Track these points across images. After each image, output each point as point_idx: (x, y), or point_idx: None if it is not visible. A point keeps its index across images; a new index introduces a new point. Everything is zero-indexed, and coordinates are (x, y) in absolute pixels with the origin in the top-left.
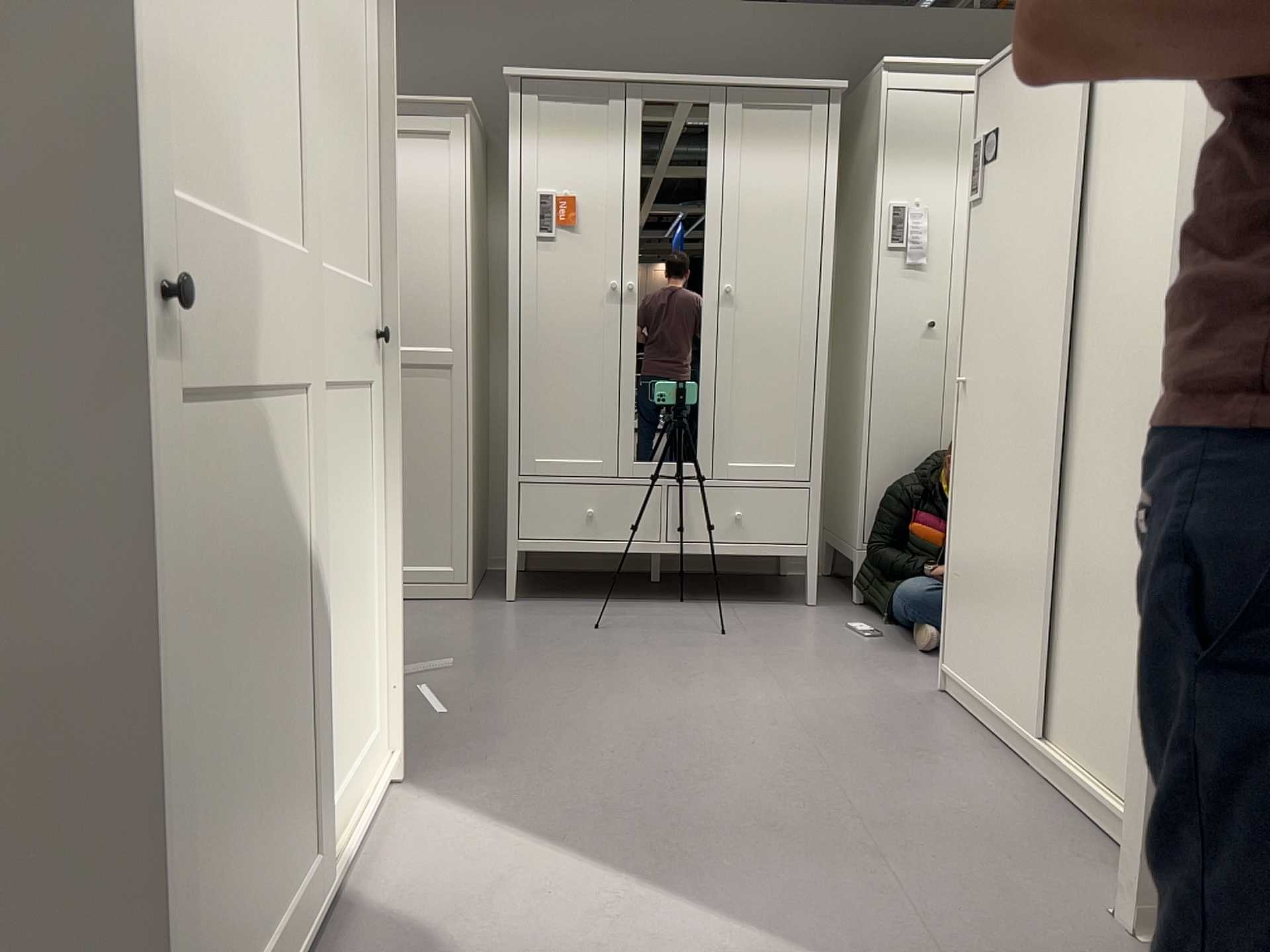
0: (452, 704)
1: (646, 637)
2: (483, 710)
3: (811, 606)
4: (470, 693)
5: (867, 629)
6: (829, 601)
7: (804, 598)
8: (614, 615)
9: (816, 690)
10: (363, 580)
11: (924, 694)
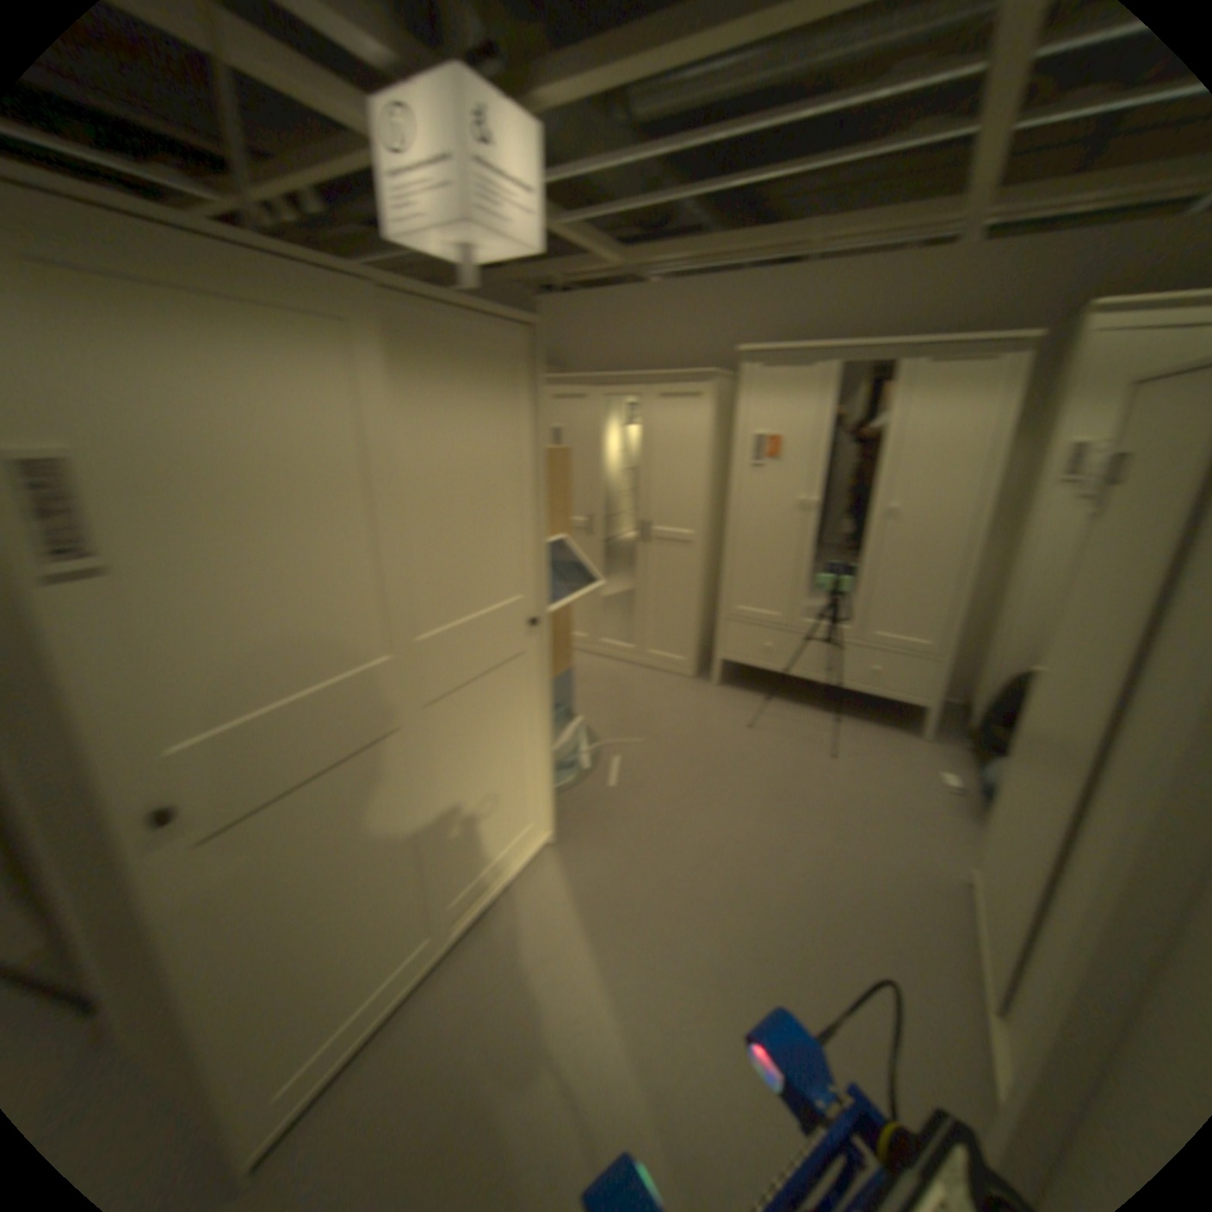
0: (628, 774)
1: (780, 742)
2: (641, 786)
3: (926, 742)
4: (643, 767)
5: (959, 781)
6: (947, 738)
7: (927, 730)
8: (773, 715)
9: (865, 841)
10: (523, 752)
11: (955, 878)
